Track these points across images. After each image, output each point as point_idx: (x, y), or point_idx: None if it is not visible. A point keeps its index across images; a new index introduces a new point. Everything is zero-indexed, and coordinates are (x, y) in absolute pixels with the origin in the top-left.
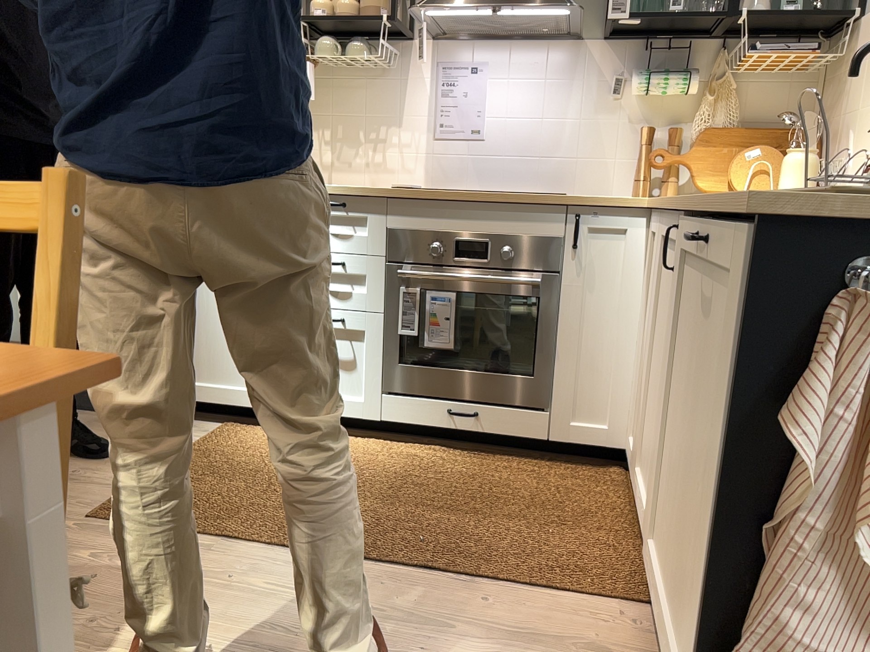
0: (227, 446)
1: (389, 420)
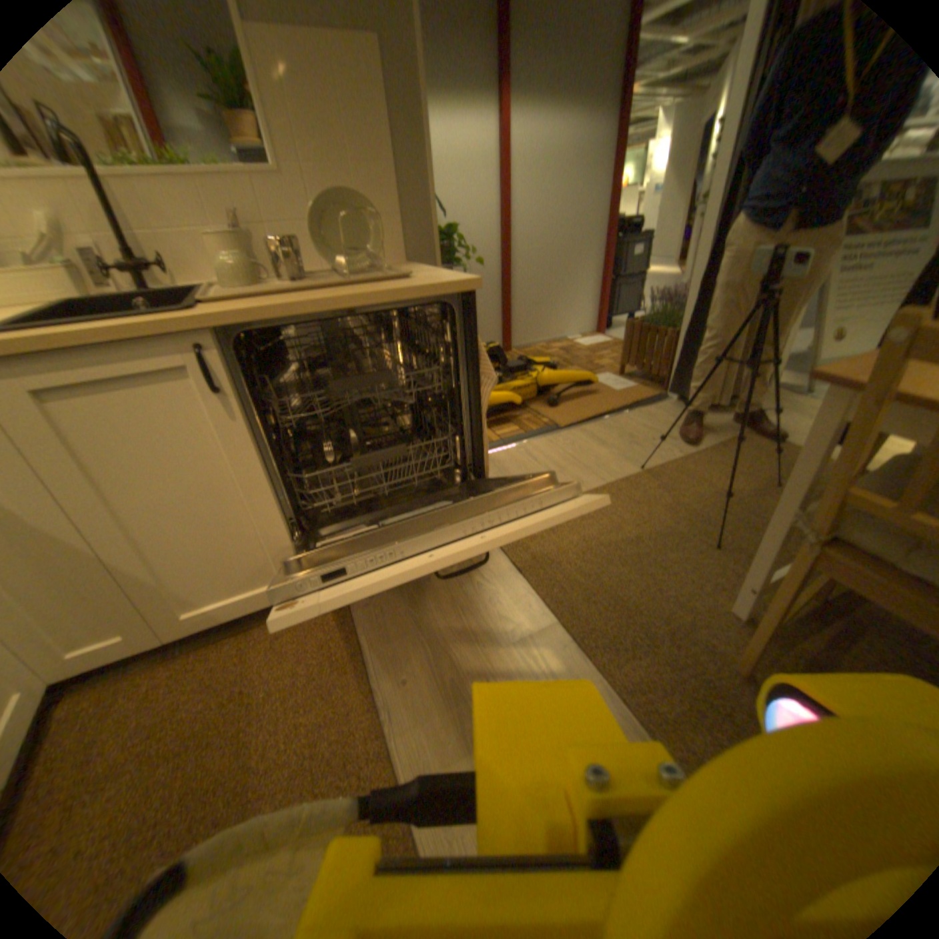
0: None
1: None
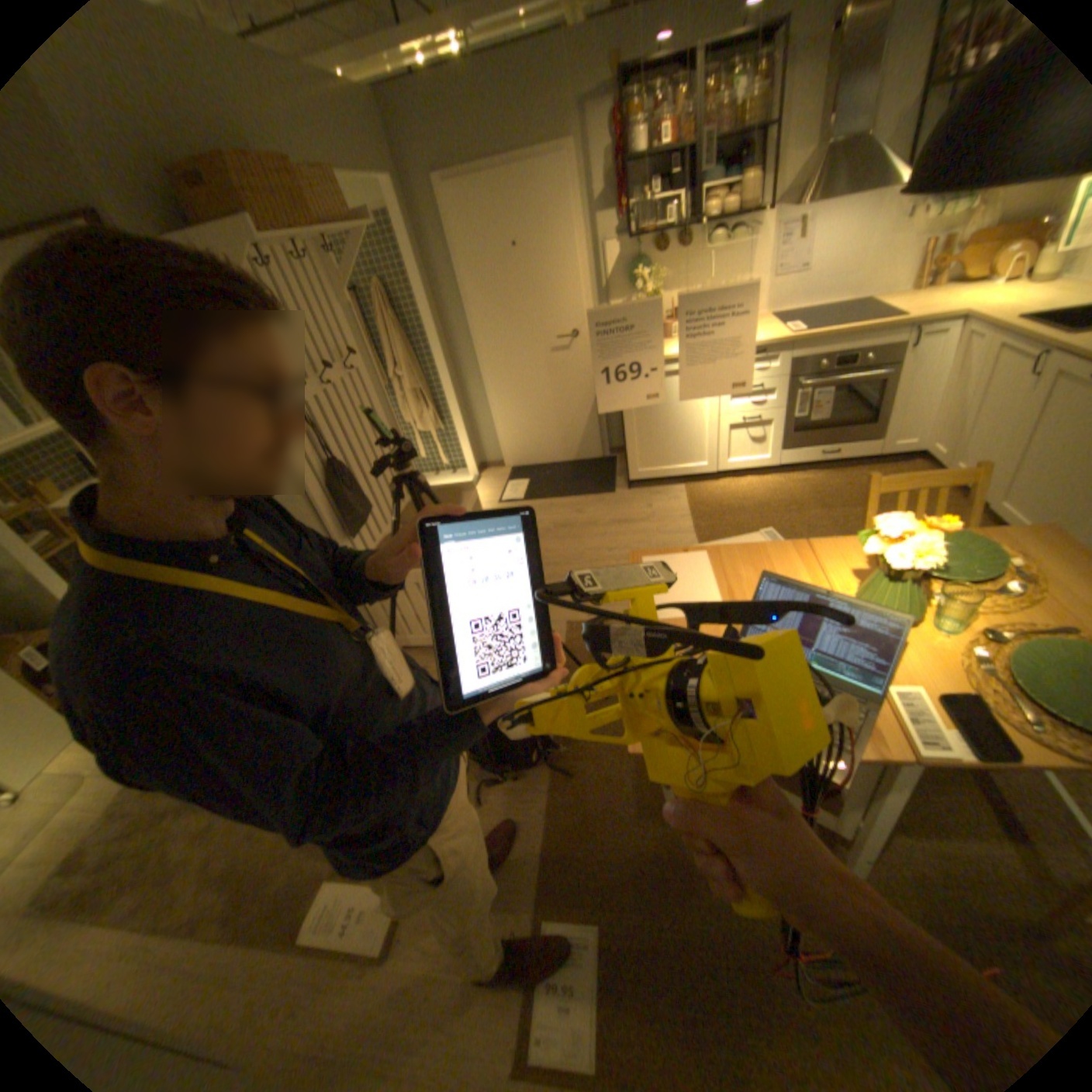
0: (708, 497)
1: (786, 464)
